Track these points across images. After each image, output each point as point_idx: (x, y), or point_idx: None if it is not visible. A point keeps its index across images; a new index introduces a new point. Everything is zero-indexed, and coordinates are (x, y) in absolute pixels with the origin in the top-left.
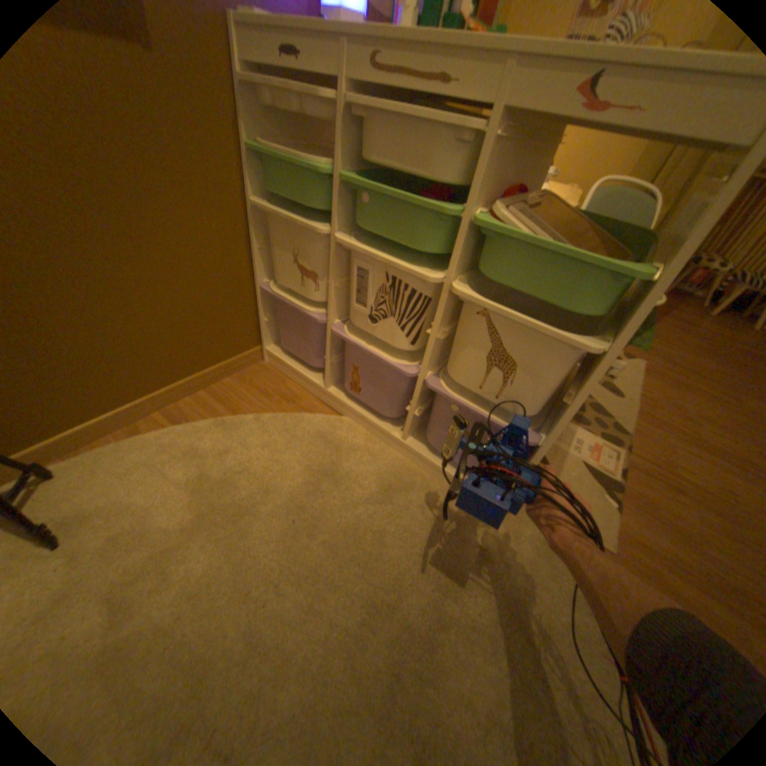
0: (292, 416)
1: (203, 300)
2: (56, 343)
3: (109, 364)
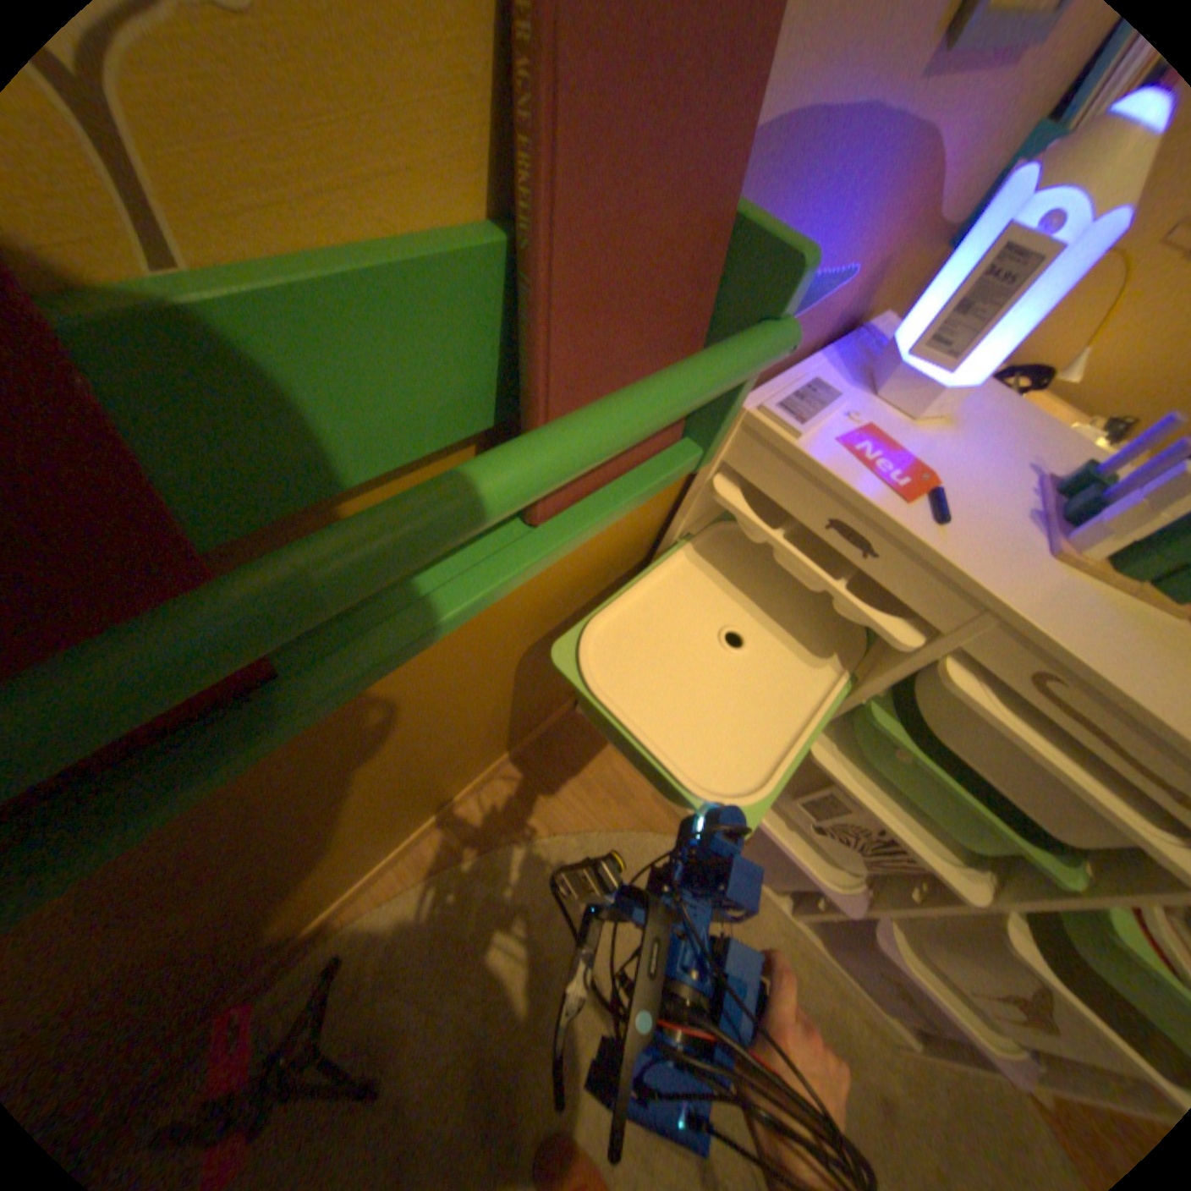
0: (631, 841)
1: (535, 703)
2: (365, 846)
3: (411, 821)
